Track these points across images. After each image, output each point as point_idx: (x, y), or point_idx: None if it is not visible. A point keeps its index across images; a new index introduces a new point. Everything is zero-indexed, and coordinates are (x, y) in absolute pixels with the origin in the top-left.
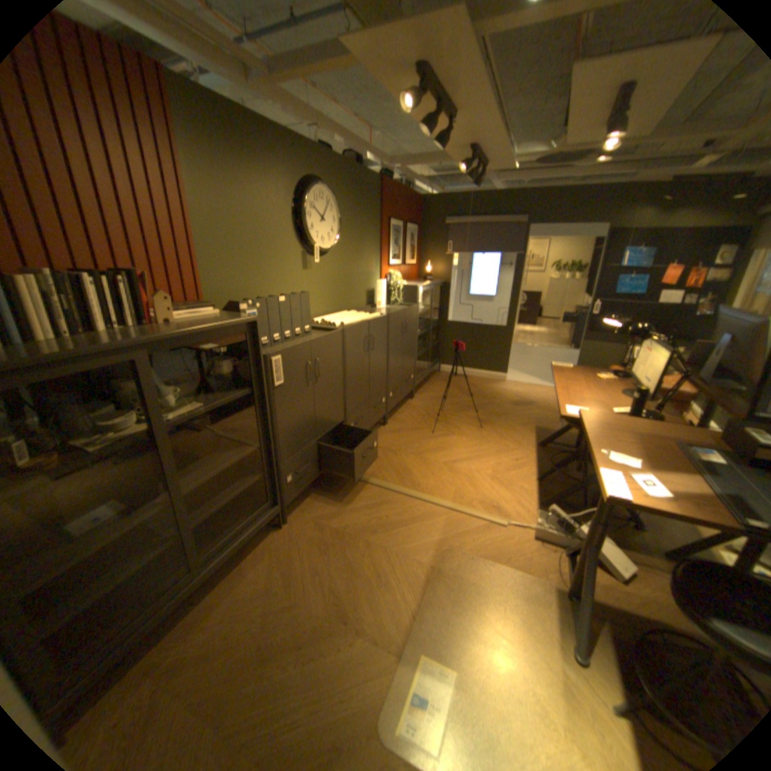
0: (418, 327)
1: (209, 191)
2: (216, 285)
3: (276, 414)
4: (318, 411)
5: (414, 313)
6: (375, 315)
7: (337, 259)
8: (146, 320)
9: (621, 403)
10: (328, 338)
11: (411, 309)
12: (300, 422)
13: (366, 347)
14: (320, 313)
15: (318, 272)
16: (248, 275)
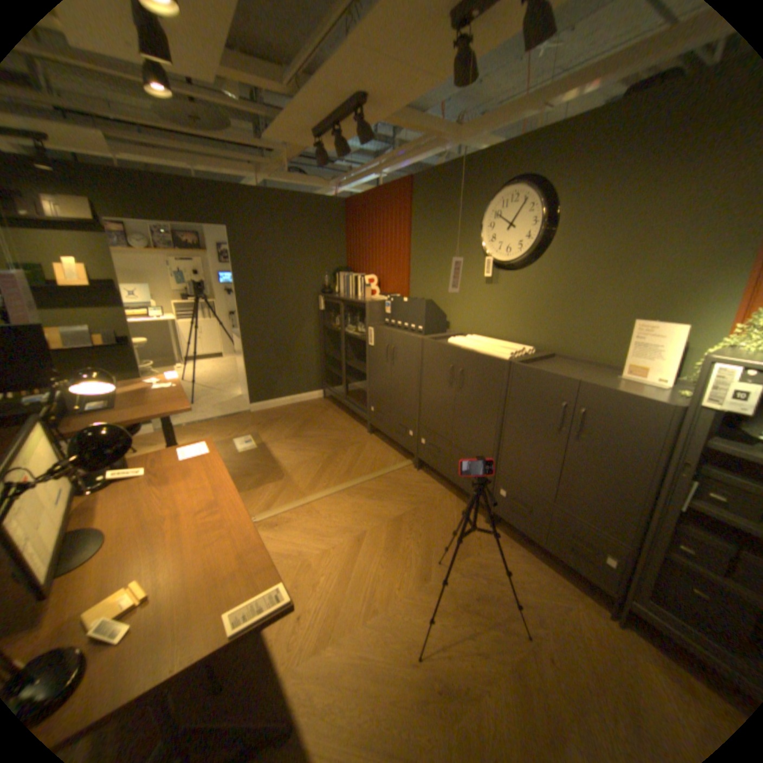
0: (690, 475)
1: (423, 232)
2: (417, 288)
3: (370, 362)
4: (393, 388)
5: (646, 413)
6: (503, 354)
7: (550, 274)
8: (364, 296)
9: (122, 503)
10: (405, 337)
11: (627, 396)
12: (381, 382)
13: (452, 377)
14: (502, 336)
15: (507, 288)
16: (435, 284)
